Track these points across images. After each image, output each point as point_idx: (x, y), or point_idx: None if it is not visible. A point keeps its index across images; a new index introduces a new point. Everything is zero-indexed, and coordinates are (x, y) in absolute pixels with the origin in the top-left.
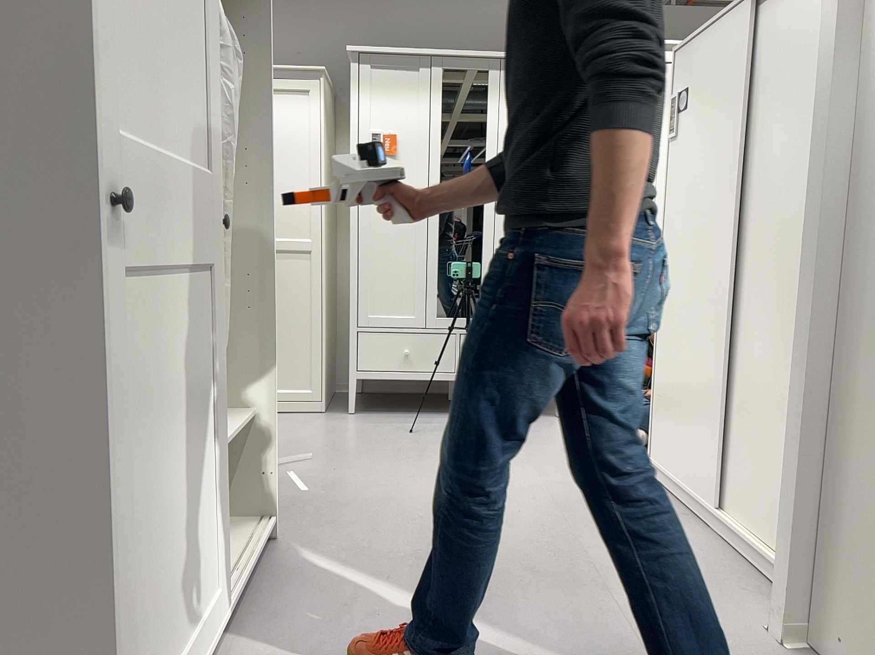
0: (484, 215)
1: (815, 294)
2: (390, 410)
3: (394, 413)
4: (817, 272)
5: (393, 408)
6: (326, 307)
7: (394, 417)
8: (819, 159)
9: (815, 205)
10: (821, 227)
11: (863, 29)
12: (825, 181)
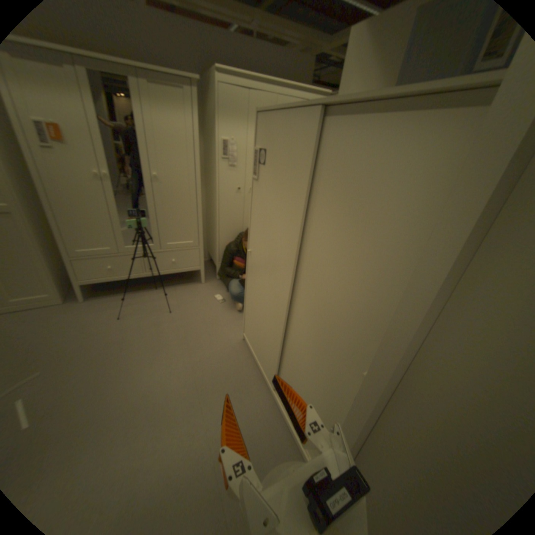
0: (146, 184)
1: (354, 436)
2: (109, 291)
3: (111, 294)
4: (359, 427)
5: (111, 289)
6: (43, 244)
7: (111, 300)
8: (379, 363)
9: (367, 388)
10: (369, 407)
11: (466, 286)
12: (382, 384)
